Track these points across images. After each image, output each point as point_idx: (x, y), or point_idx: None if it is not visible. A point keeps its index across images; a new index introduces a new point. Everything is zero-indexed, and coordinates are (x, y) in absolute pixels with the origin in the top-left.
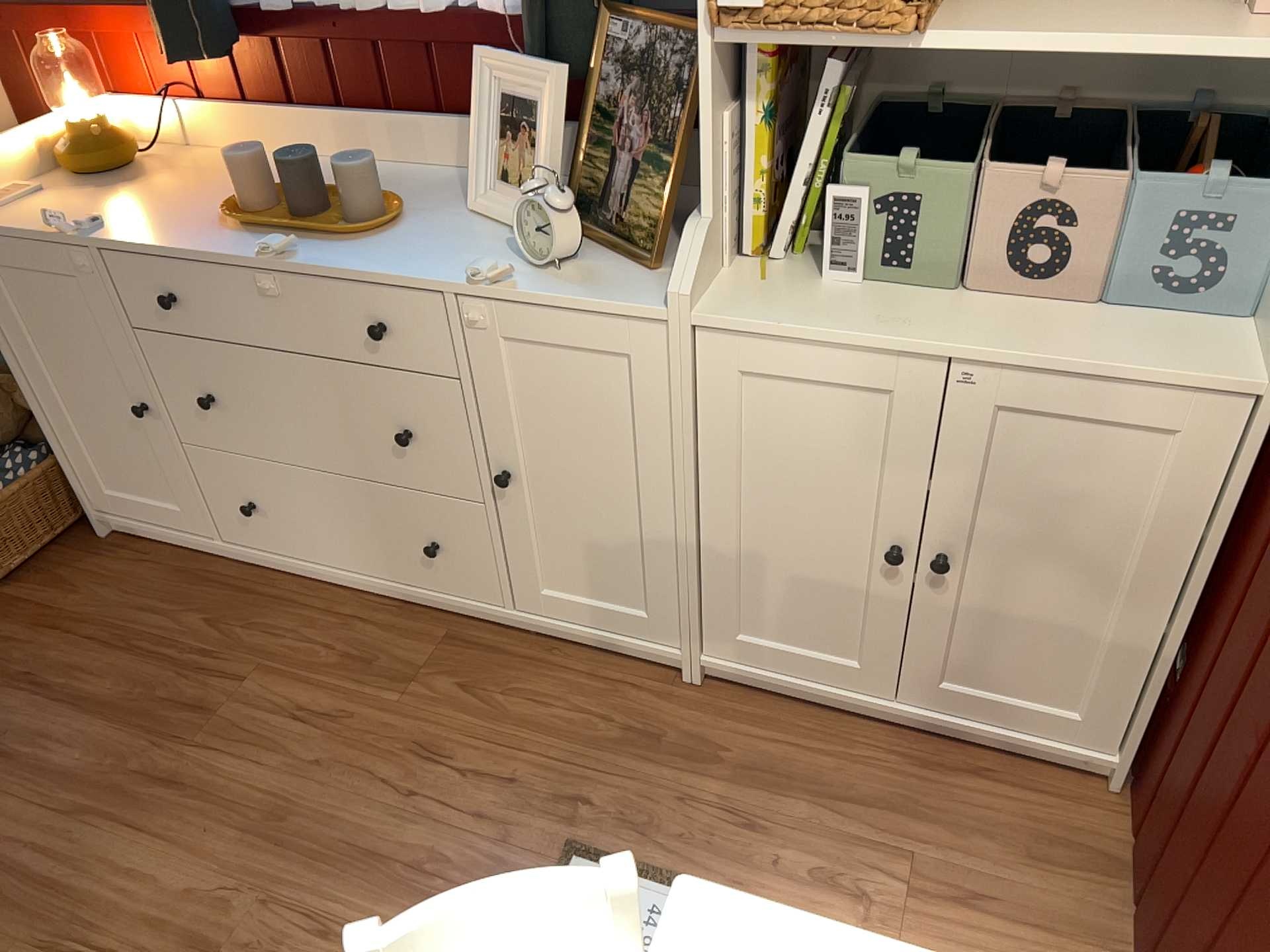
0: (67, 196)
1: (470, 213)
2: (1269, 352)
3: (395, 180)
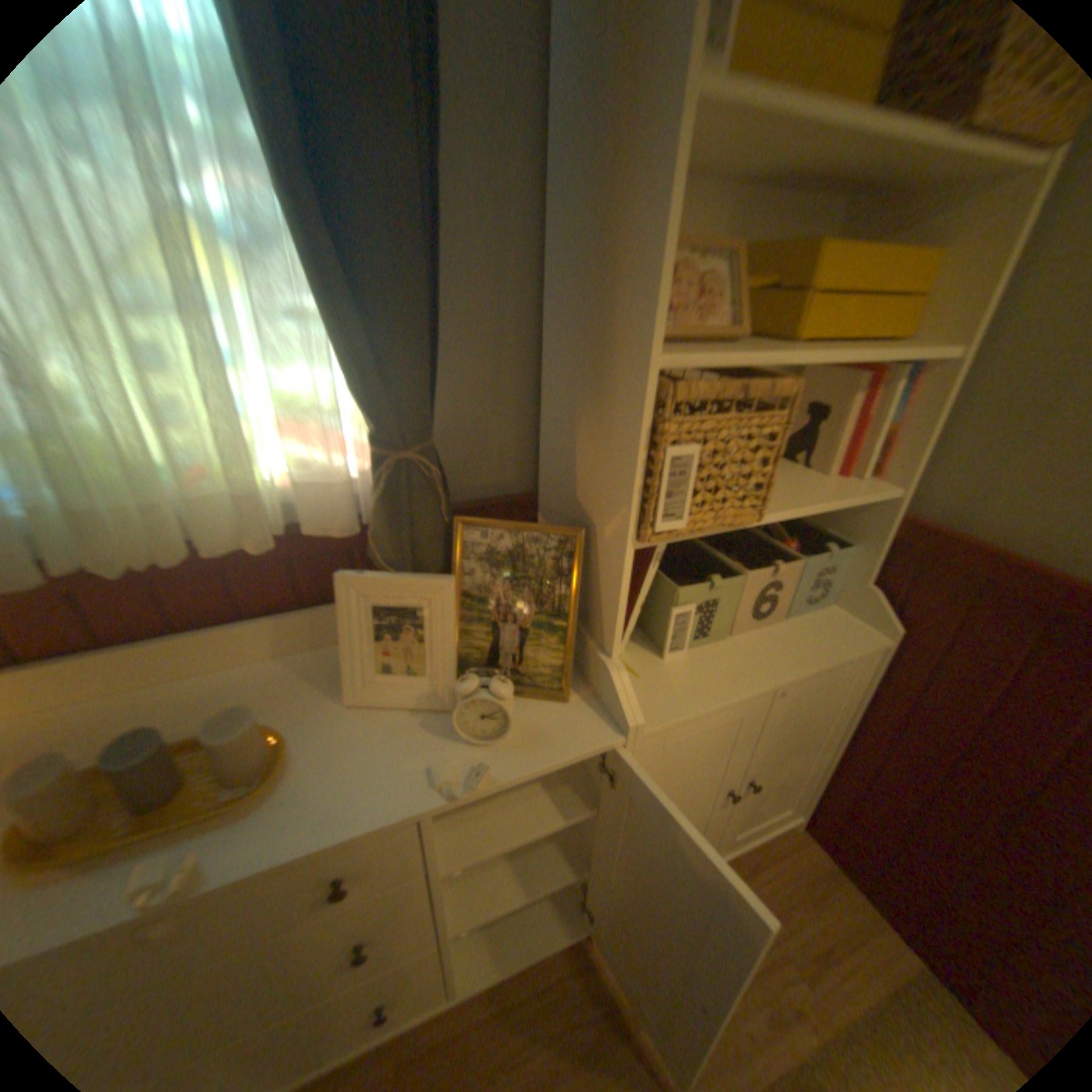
0: None
1: (348, 710)
2: (873, 627)
3: (219, 700)
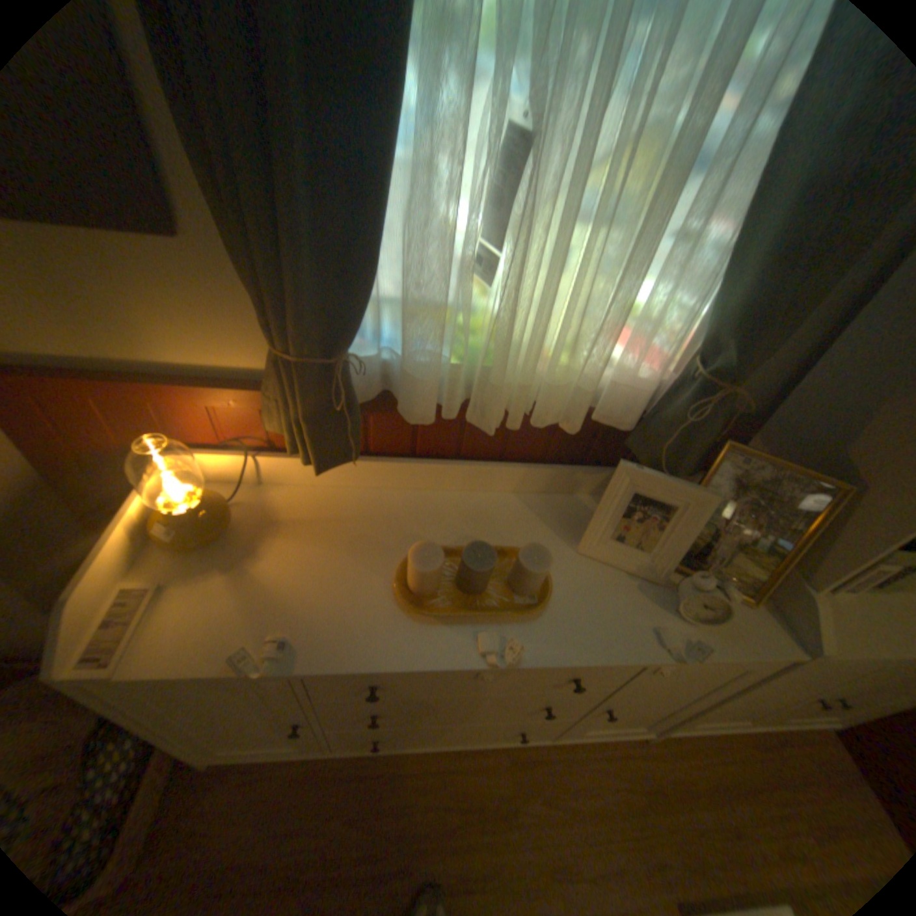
0: (196, 591)
1: (581, 557)
2: None
3: (487, 517)
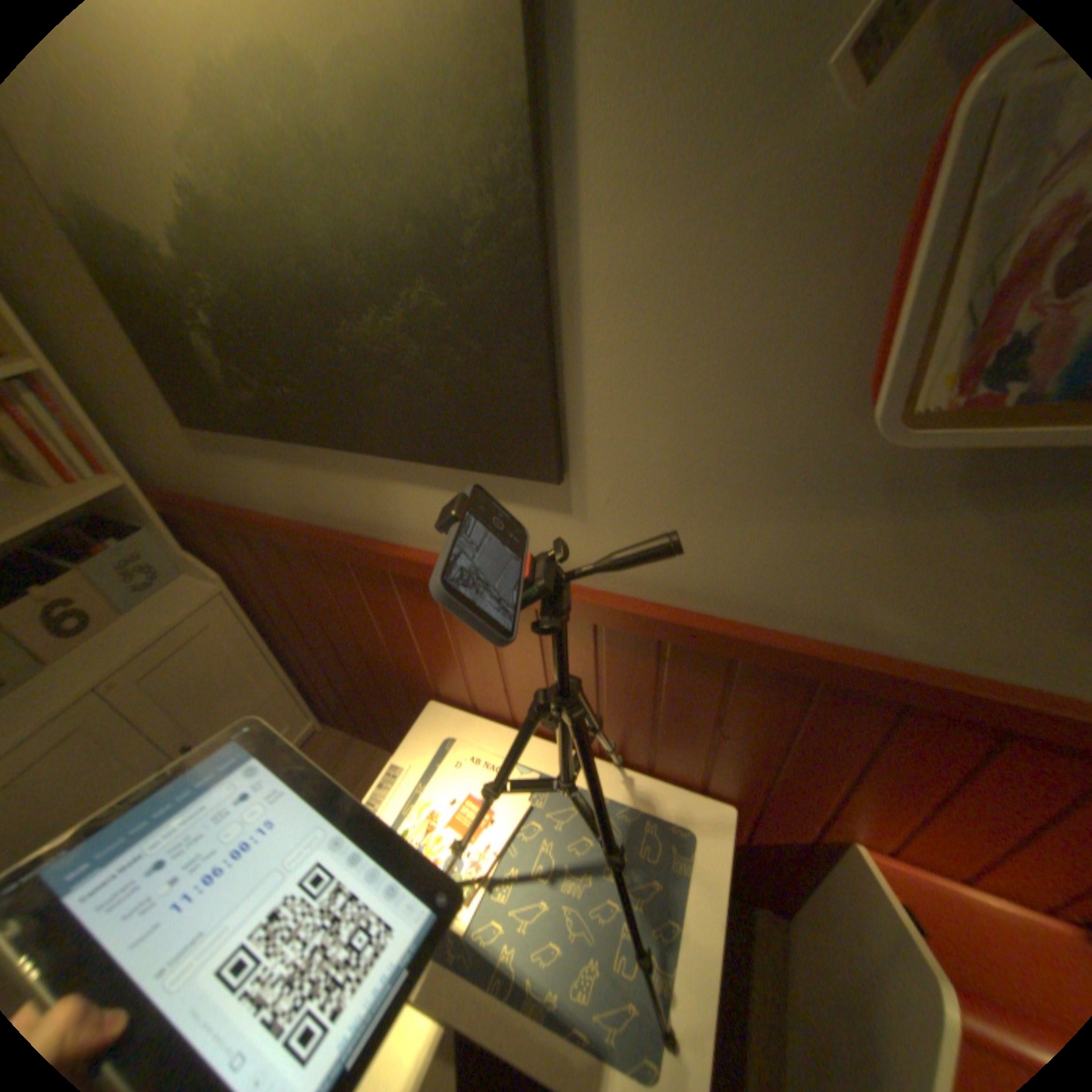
0: None
1: None
2: (205, 581)
3: None
